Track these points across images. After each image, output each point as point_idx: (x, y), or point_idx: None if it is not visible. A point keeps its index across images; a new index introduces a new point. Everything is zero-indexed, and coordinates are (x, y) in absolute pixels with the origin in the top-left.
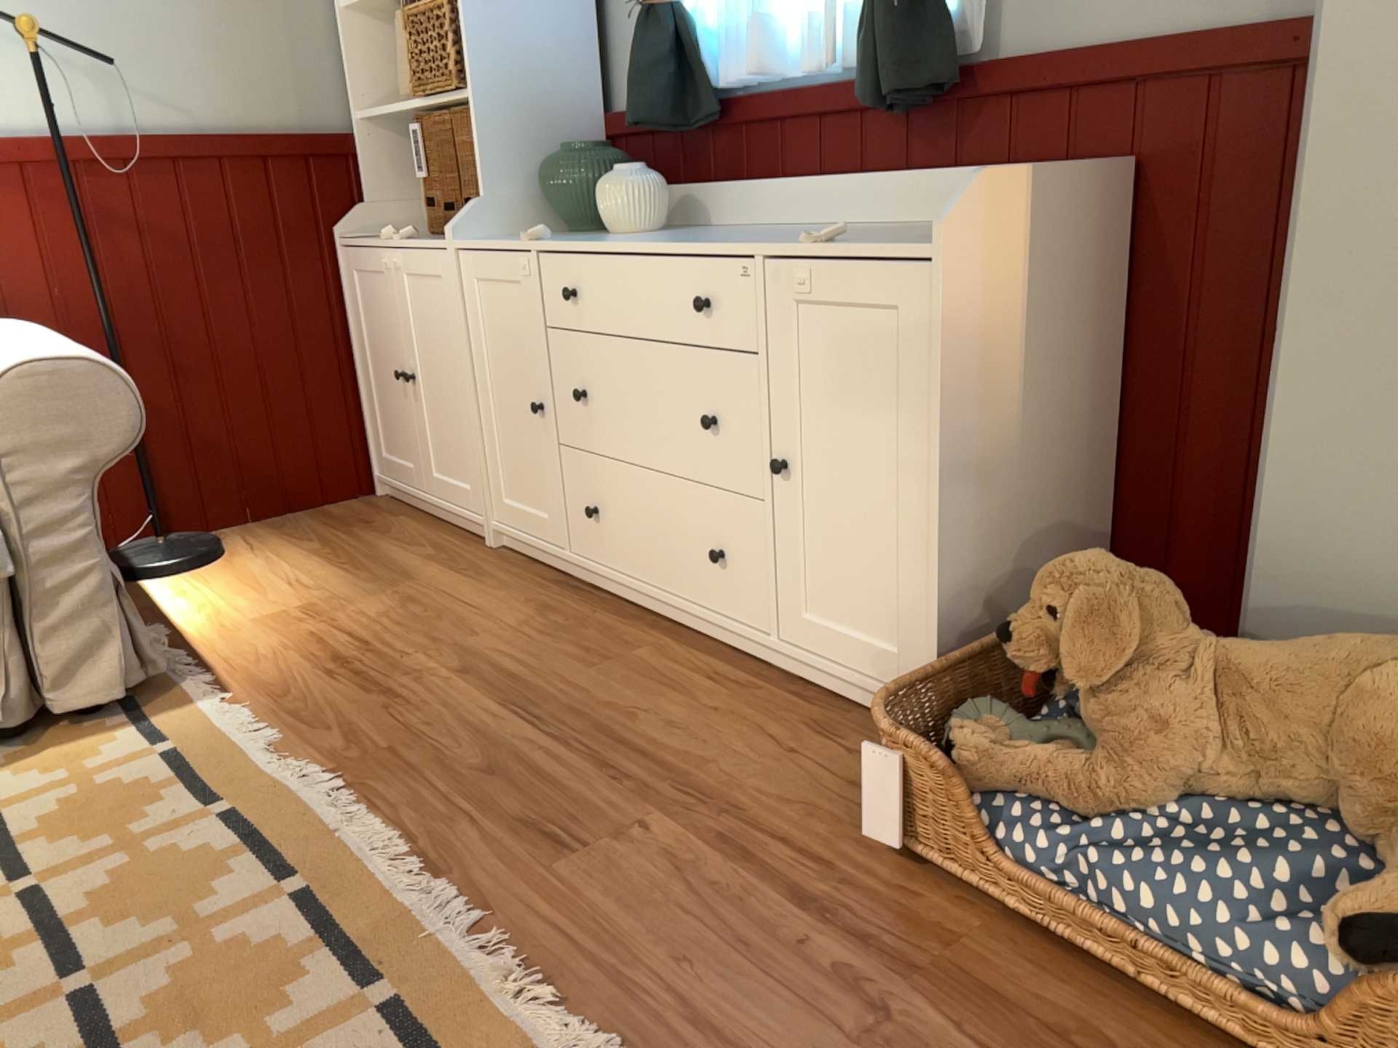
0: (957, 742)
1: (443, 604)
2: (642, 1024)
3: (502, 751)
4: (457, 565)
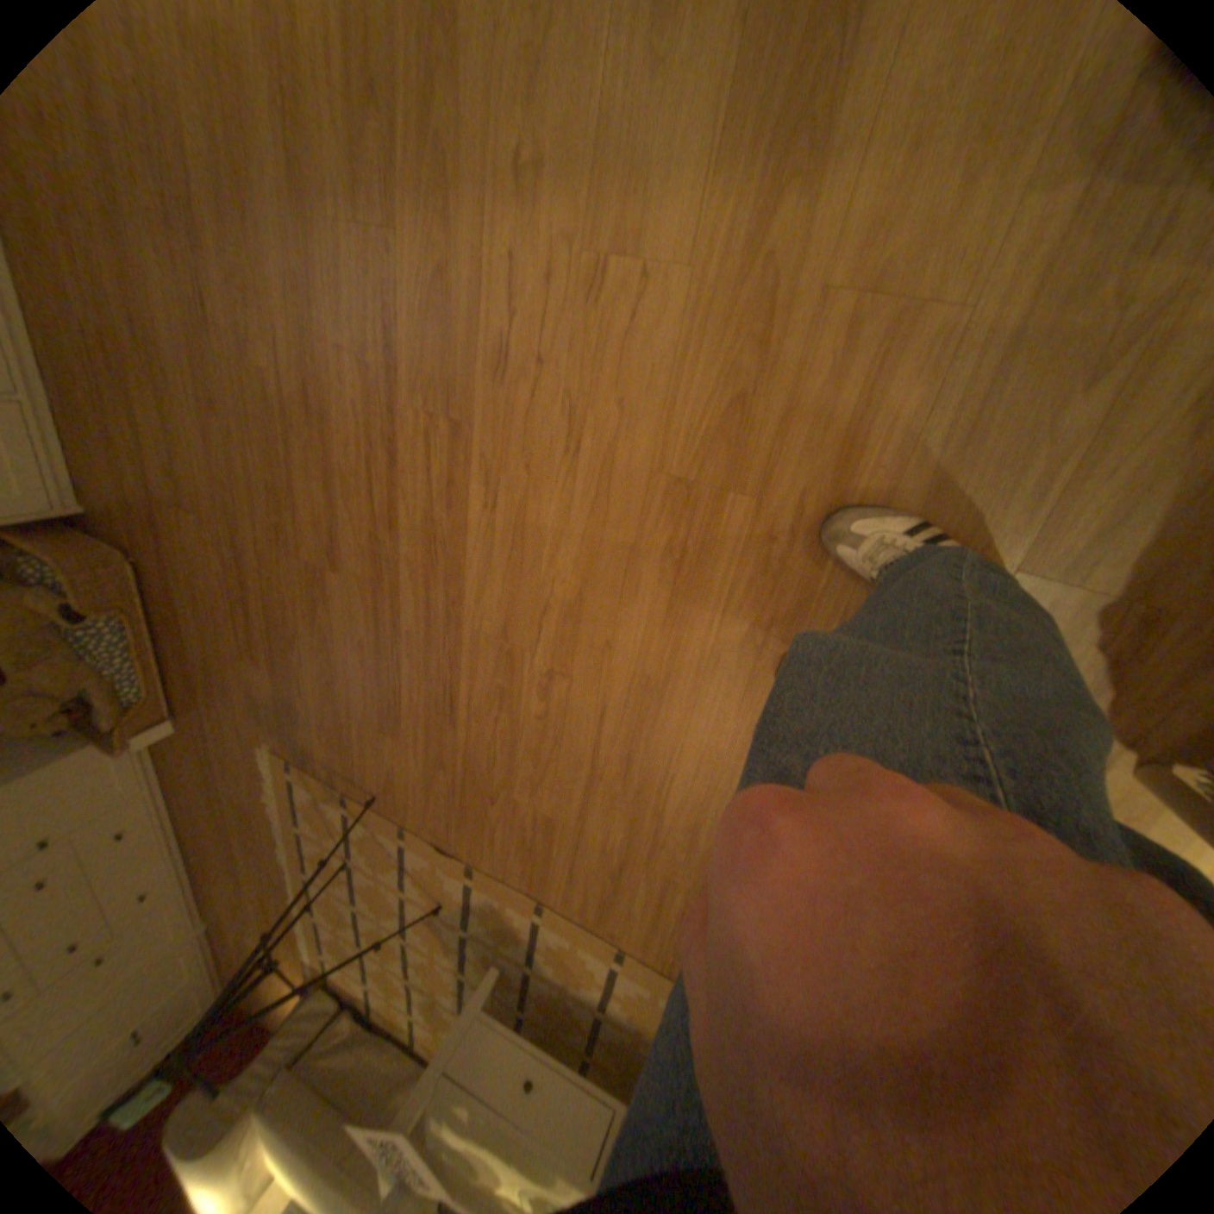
0: (103, 725)
1: (223, 920)
2: (243, 761)
3: (234, 852)
4: (210, 931)
